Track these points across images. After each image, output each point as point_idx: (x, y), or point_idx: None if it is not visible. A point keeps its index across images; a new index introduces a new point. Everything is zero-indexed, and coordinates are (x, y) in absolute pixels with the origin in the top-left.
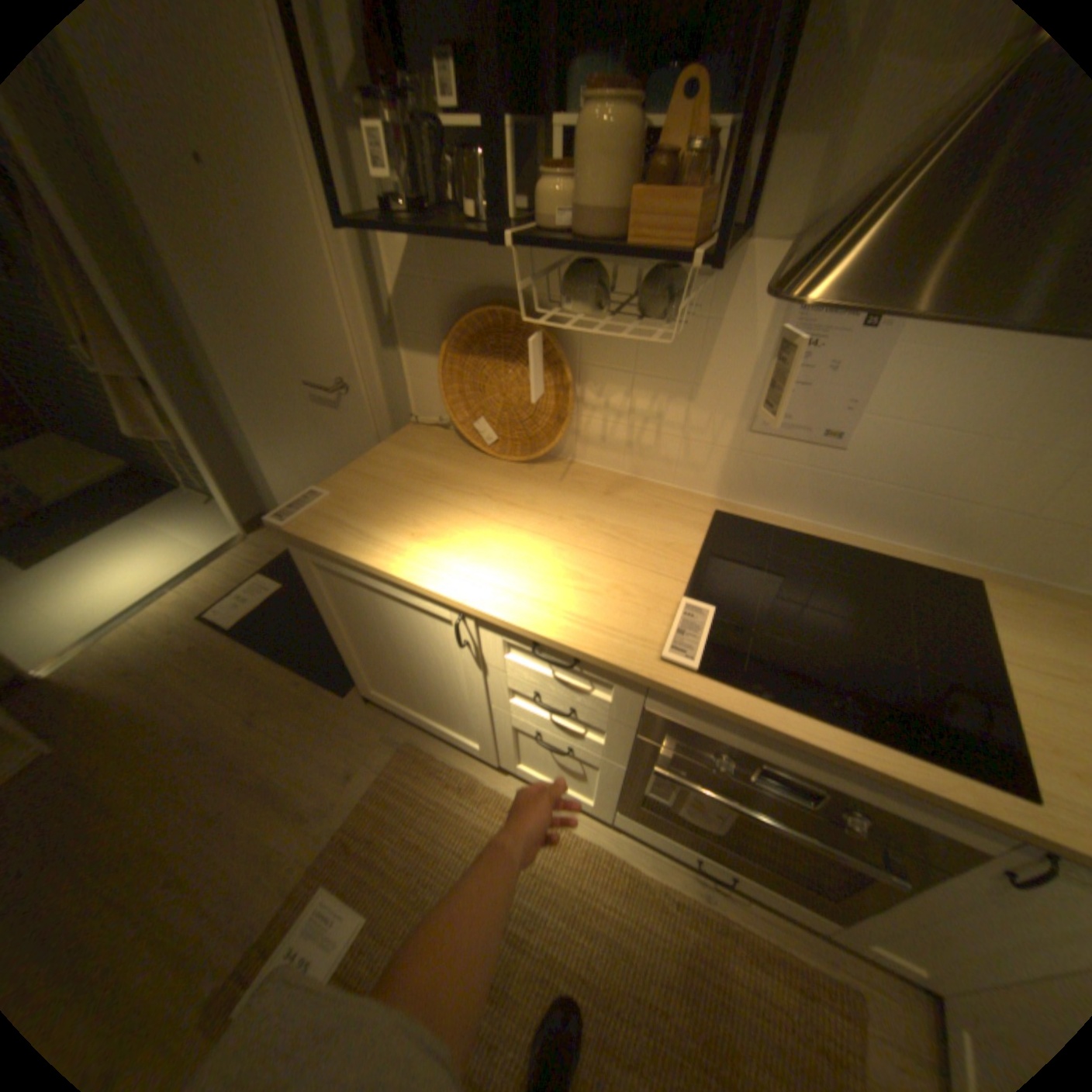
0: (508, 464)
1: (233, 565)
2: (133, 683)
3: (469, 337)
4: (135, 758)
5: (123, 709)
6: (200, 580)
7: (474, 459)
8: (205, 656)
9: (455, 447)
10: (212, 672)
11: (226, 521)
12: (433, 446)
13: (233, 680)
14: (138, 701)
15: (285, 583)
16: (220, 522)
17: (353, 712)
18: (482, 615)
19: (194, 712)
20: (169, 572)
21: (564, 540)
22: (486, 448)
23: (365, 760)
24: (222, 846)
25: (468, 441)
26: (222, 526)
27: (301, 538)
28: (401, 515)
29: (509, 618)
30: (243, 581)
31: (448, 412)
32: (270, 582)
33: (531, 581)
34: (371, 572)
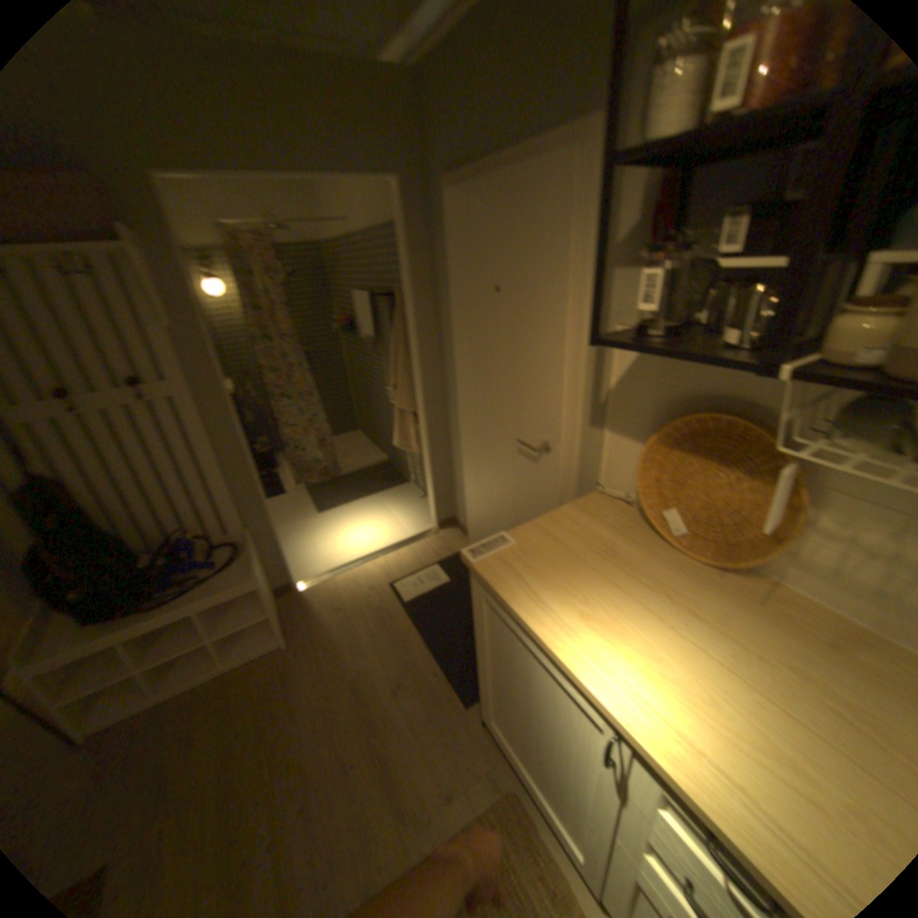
0: (696, 564)
1: (424, 551)
2: (340, 619)
3: (683, 435)
4: (322, 681)
5: (329, 636)
6: (401, 555)
7: (657, 547)
8: (386, 618)
9: (638, 527)
10: (386, 634)
11: (430, 515)
12: (616, 520)
13: (396, 648)
14: (338, 635)
15: (453, 579)
16: (426, 514)
17: (472, 729)
18: (649, 757)
19: (365, 663)
20: (386, 542)
21: (770, 696)
22: (673, 539)
23: (469, 789)
24: (345, 802)
25: (653, 524)
26: (426, 518)
27: (485, 578)
28: (575, 588)
29: (685, 783)
30: (426, 566)
31: (641, 495)
32: (443, 574)
33: (720, 739)
34: (536, 638)
